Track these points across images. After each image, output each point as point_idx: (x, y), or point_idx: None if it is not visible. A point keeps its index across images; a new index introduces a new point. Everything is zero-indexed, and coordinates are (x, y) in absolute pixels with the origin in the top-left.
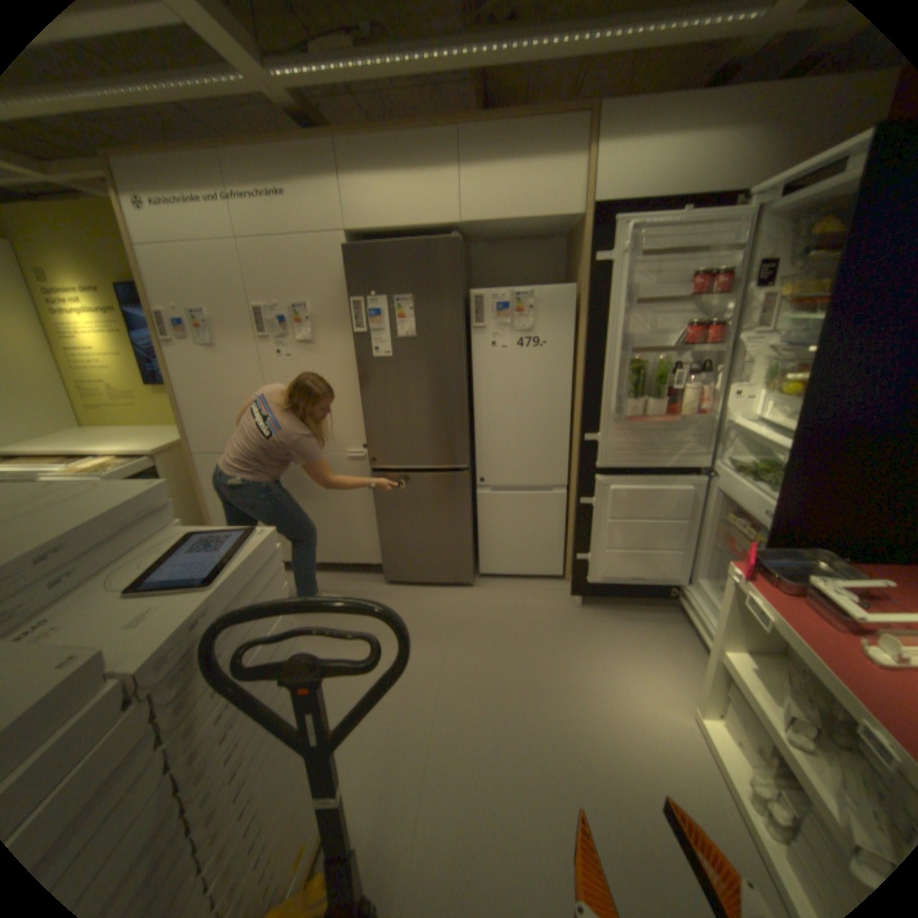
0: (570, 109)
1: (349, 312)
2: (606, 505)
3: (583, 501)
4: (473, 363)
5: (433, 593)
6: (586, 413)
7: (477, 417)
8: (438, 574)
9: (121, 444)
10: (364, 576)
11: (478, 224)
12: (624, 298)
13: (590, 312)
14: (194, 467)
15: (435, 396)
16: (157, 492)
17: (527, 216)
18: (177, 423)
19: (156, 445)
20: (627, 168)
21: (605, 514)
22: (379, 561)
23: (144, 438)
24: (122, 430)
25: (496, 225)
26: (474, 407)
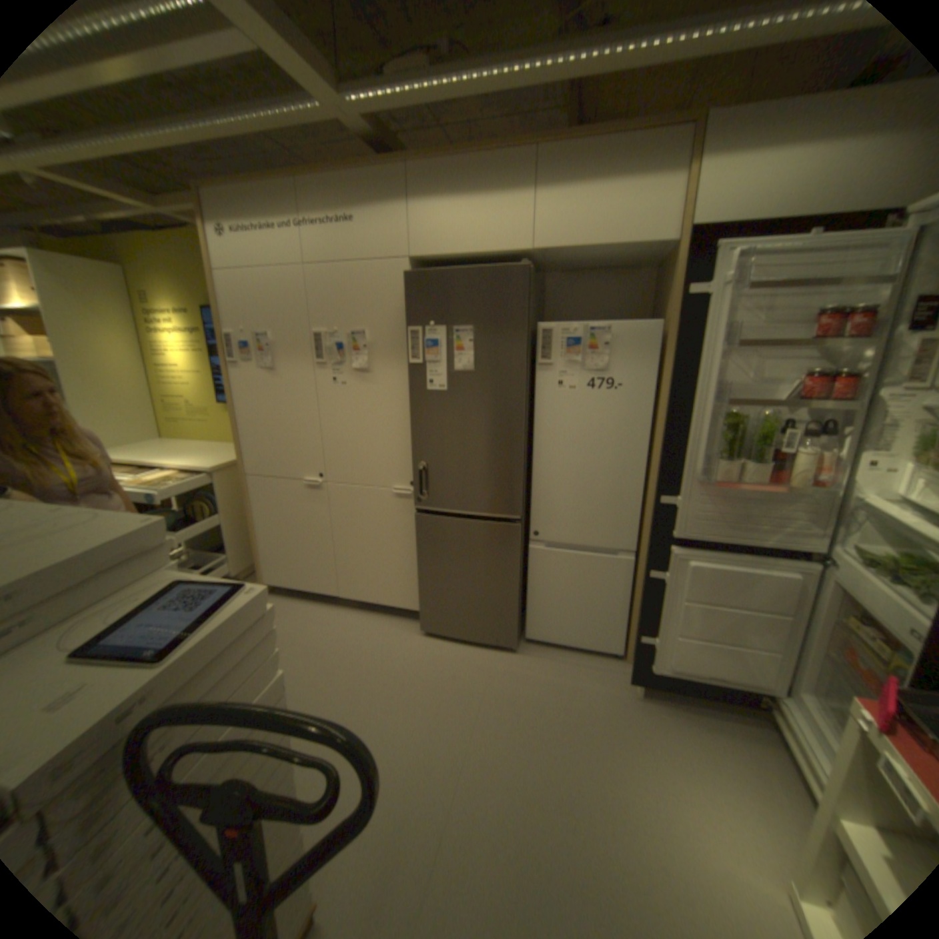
0: (668, 122)
1: (407, 341)
2: (682, 583)
3: (653, 575)
4: (535, 403)
5: (470, 654)
6: (665, 470)
7: (535, 463)
8: (477, 633)
9: (185, 458)
10: (399, 622)
11: (552, 251)
12: (722, 338)
13: (677, 352)
14: (245, 488)
15: (489, 436)
16: (153, 529)
17: (609, 242)
18: (233, 443)
19: (214, 463)
20: (735, 187)
21: (680, 594)
22: (416, 608)
23: (207, 455)
24: (192, 444)
25: (573, 252)
26: (533, 451)
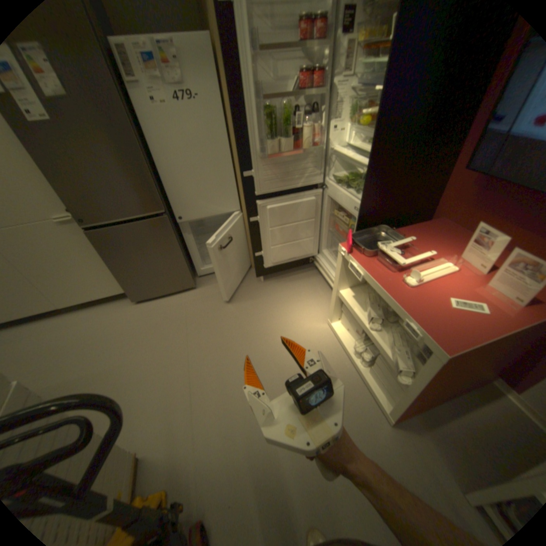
0: None
1: None
2: (266, 220)
3: (251, 220)
4: (140, 120)
5: (170, 301)
6: (241, 155)
7: (160, 170)
8: (169, 288)
9: None
10: (115, 304)
11: None
12: (249, 45)
13: (224, 61)
14: None
15: (114, 156)
16: None
17: None
18: None
19: None
20: None
21: (266, 225)
22: (123, 291)
23: None
24: None
25: None
26: (155, 161)
